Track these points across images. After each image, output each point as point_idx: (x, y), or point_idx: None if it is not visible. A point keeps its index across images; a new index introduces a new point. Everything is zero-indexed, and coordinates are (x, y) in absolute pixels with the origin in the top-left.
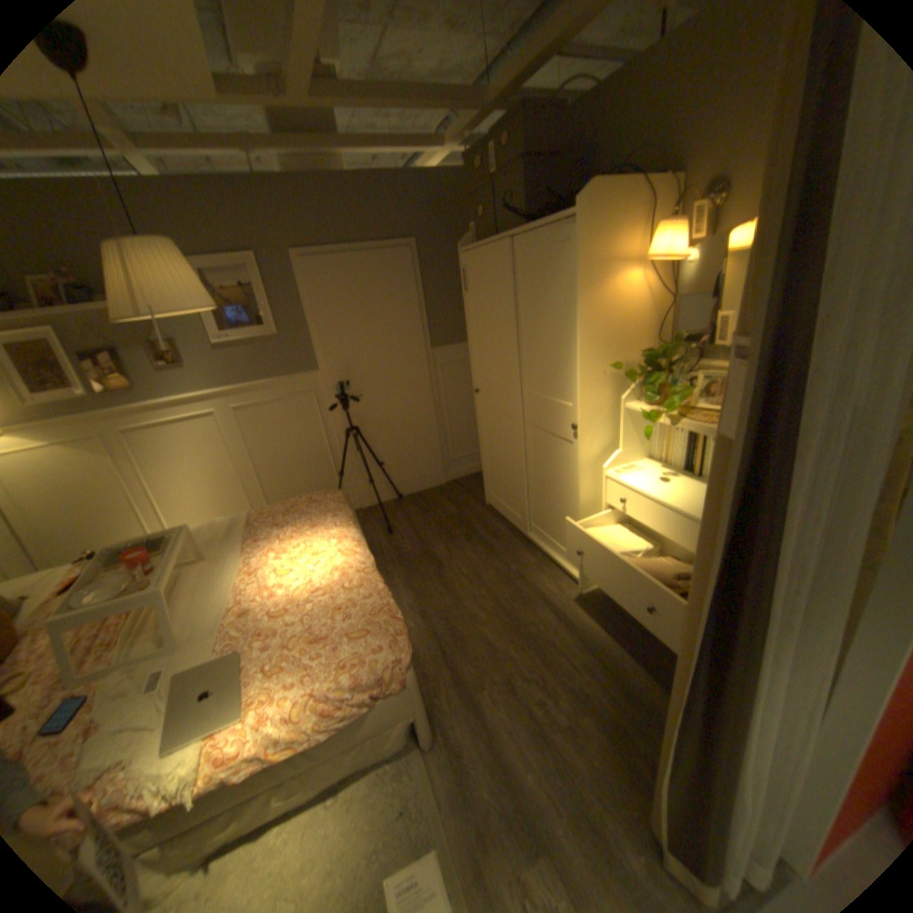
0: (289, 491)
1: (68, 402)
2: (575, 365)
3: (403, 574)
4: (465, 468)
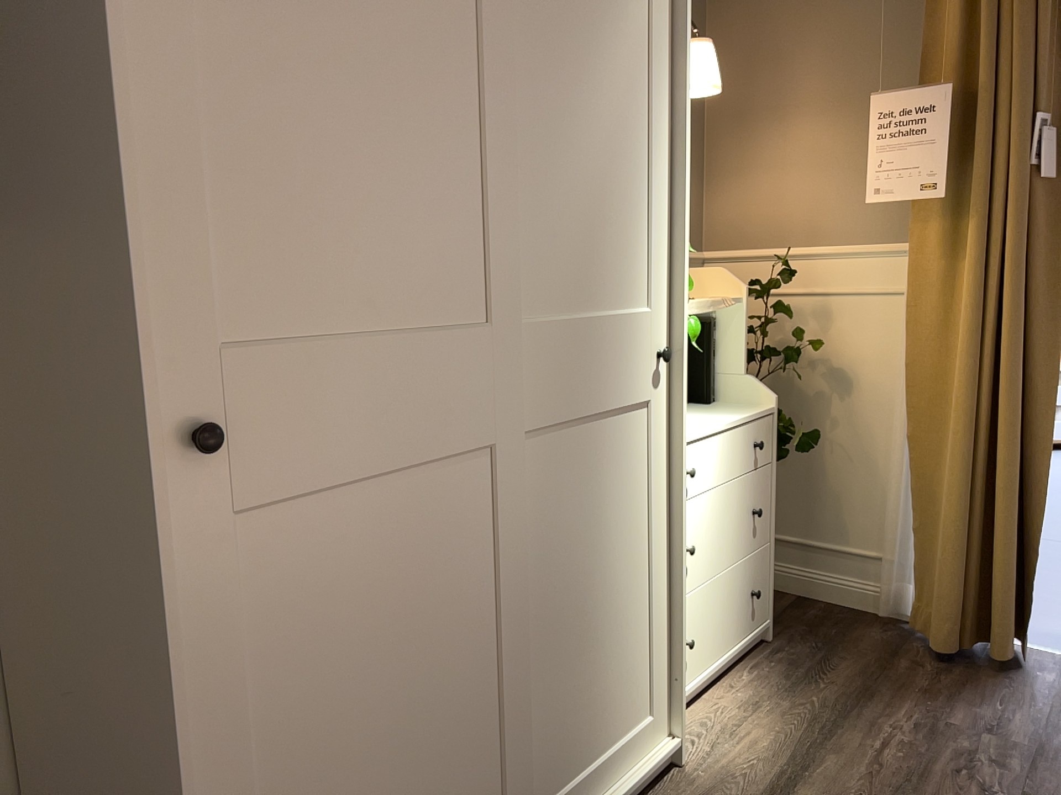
0: None
1: None
2: (658, 208)
3: None
4: None
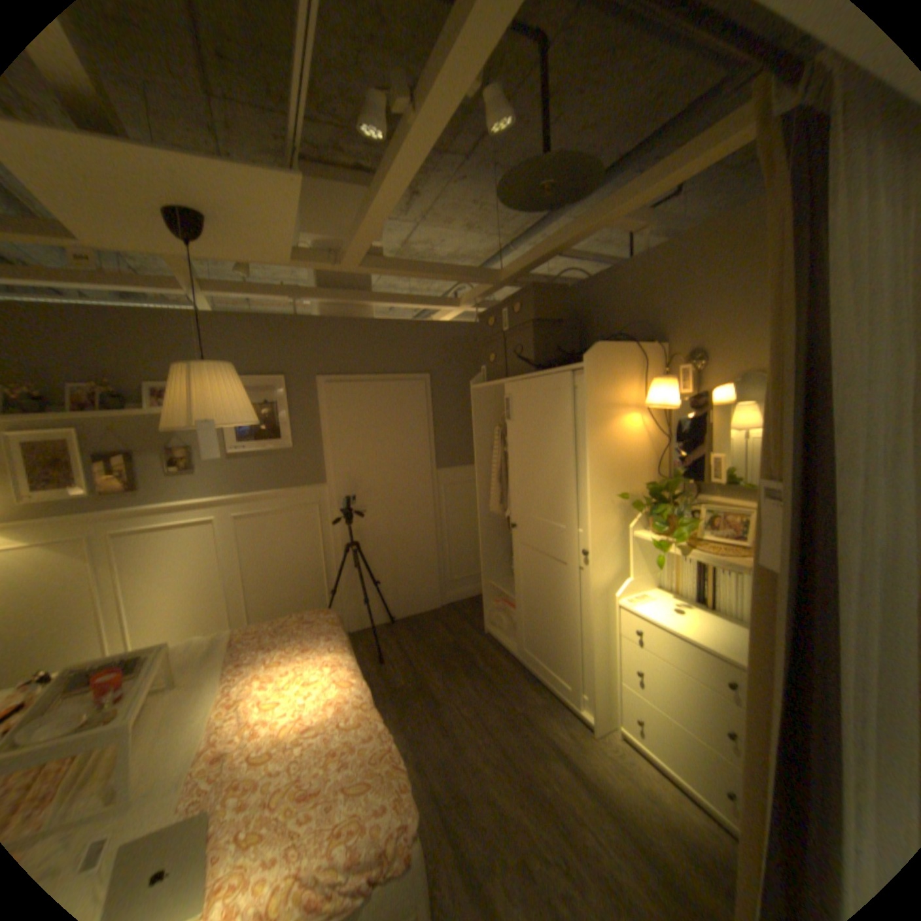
0: (273, 609)
1: (65, 502)
2: (584, 494)
3: (394, 714)
4: (461, 591)
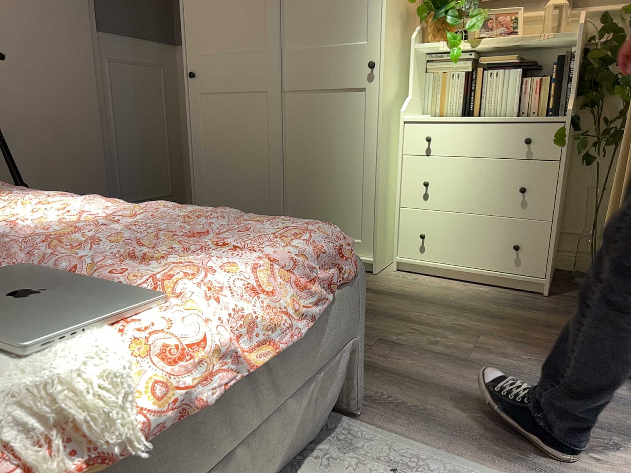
0: None
1: None
2: None
3: None
4: None
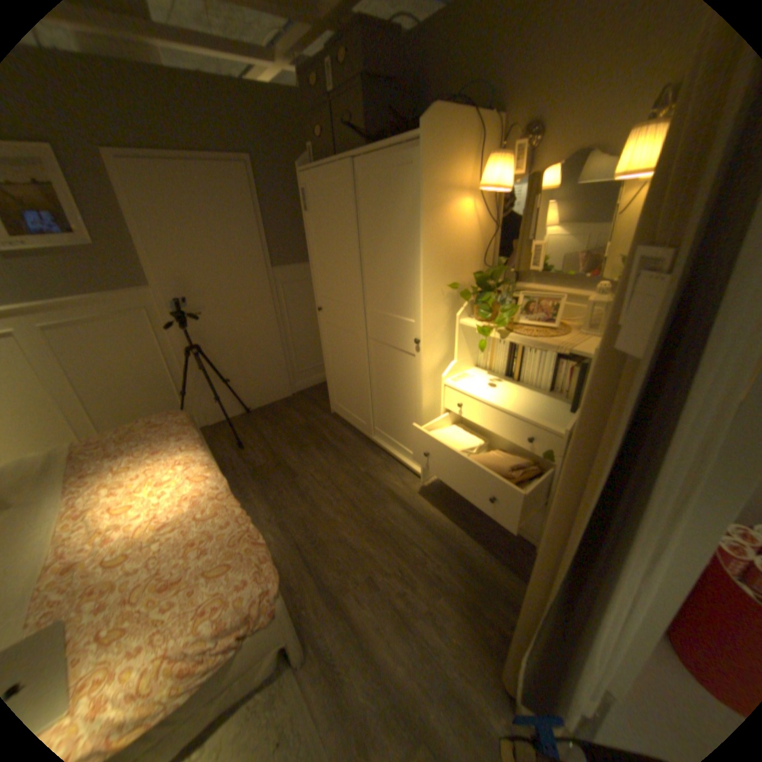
0: (122, 414)
1: None
2: (417, 284)
3: (257, 487)
4: (309, 379)
